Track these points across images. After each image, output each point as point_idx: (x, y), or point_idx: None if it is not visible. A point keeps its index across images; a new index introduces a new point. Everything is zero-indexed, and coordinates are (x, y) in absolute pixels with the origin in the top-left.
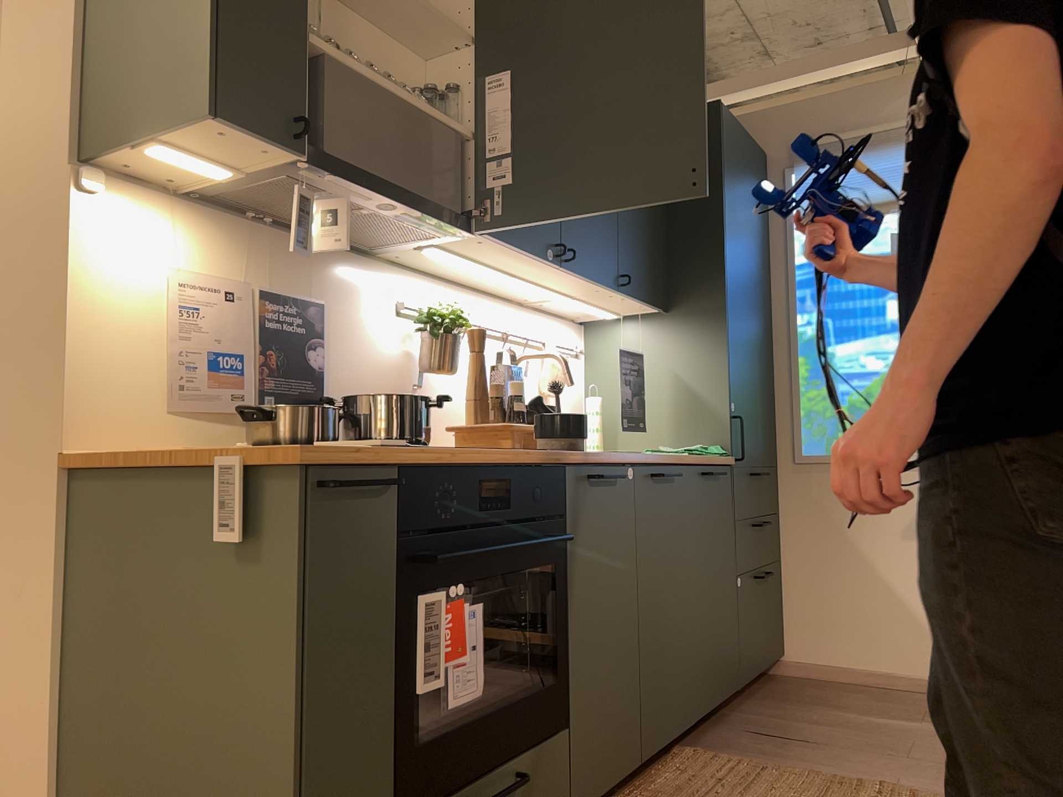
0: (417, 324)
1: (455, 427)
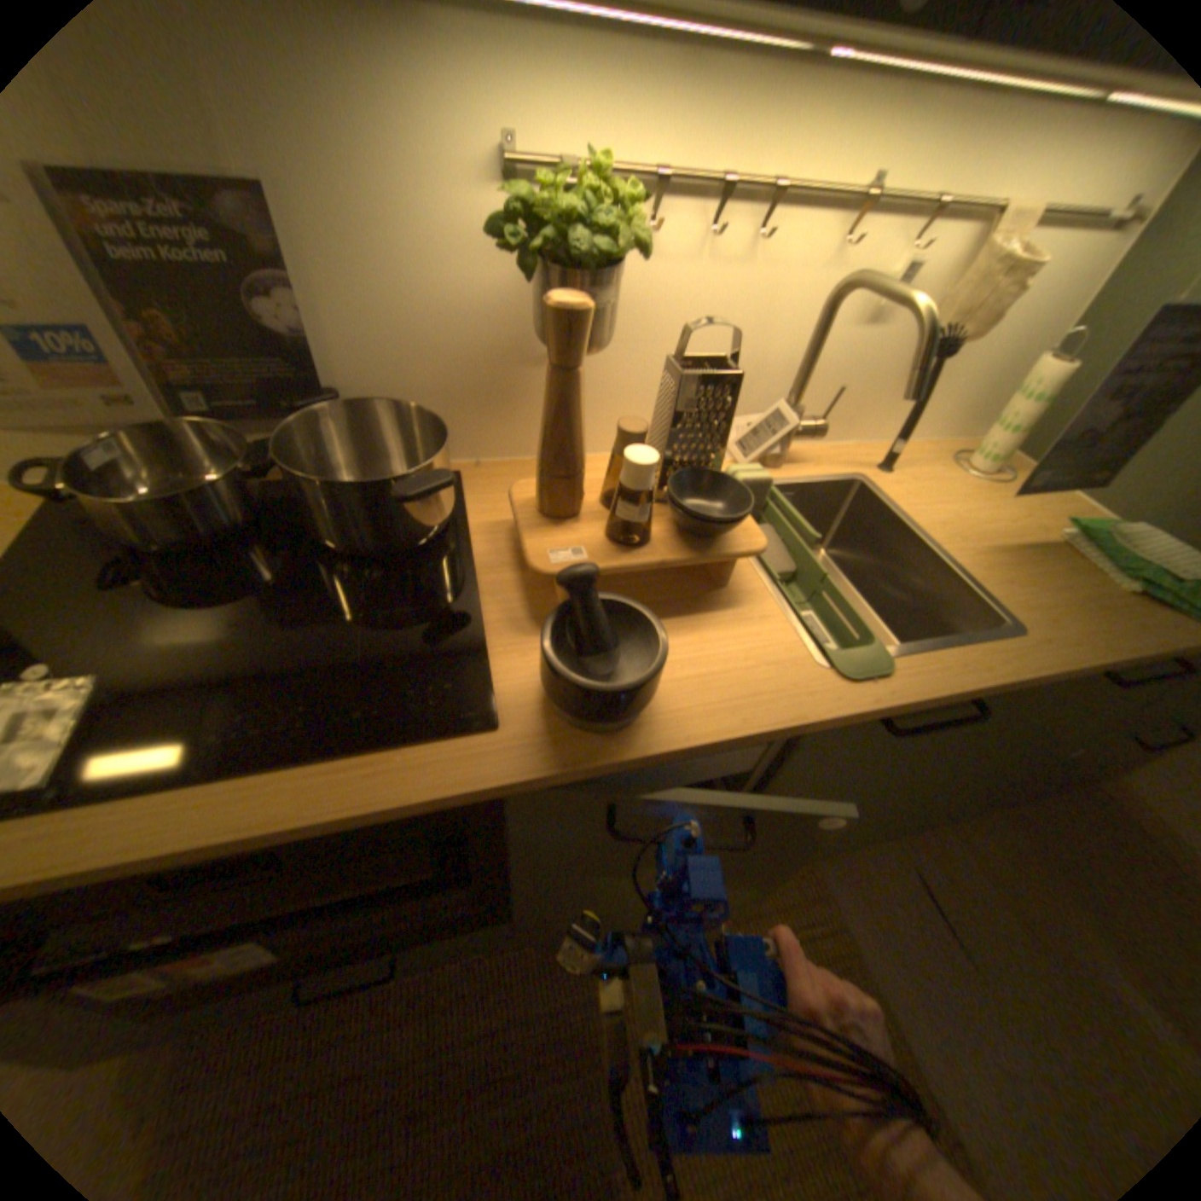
0: (504, 229)
1: (512, 500)
